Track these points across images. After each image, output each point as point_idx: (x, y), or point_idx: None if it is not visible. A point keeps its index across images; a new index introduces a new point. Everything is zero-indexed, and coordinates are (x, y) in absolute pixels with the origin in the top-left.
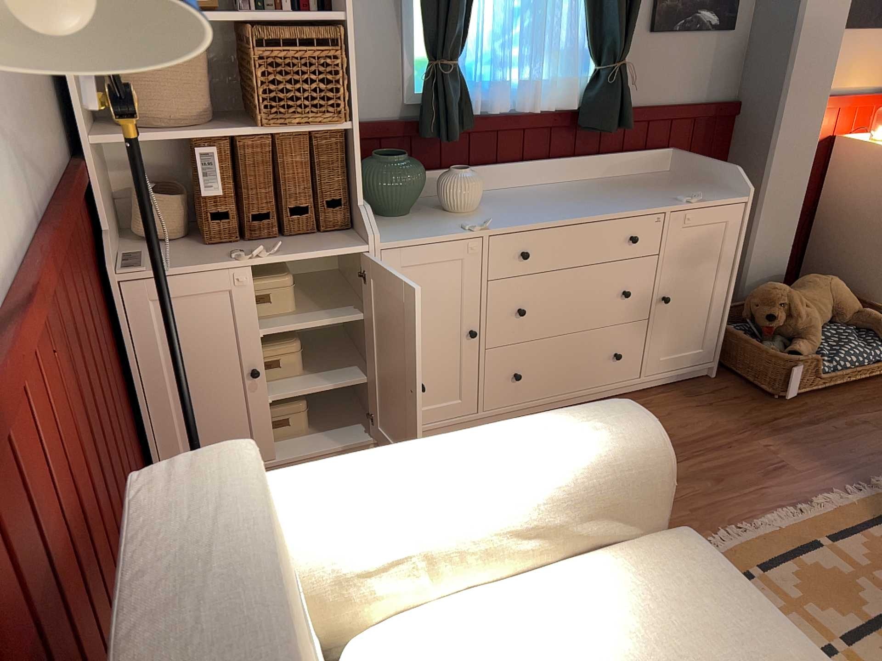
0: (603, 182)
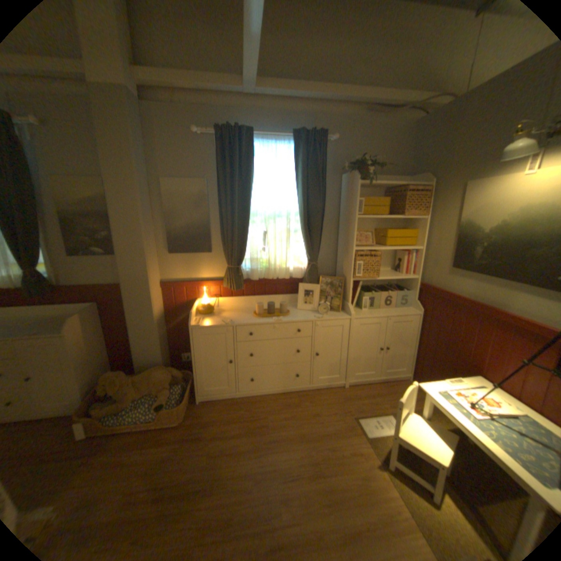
0: (47, 318)
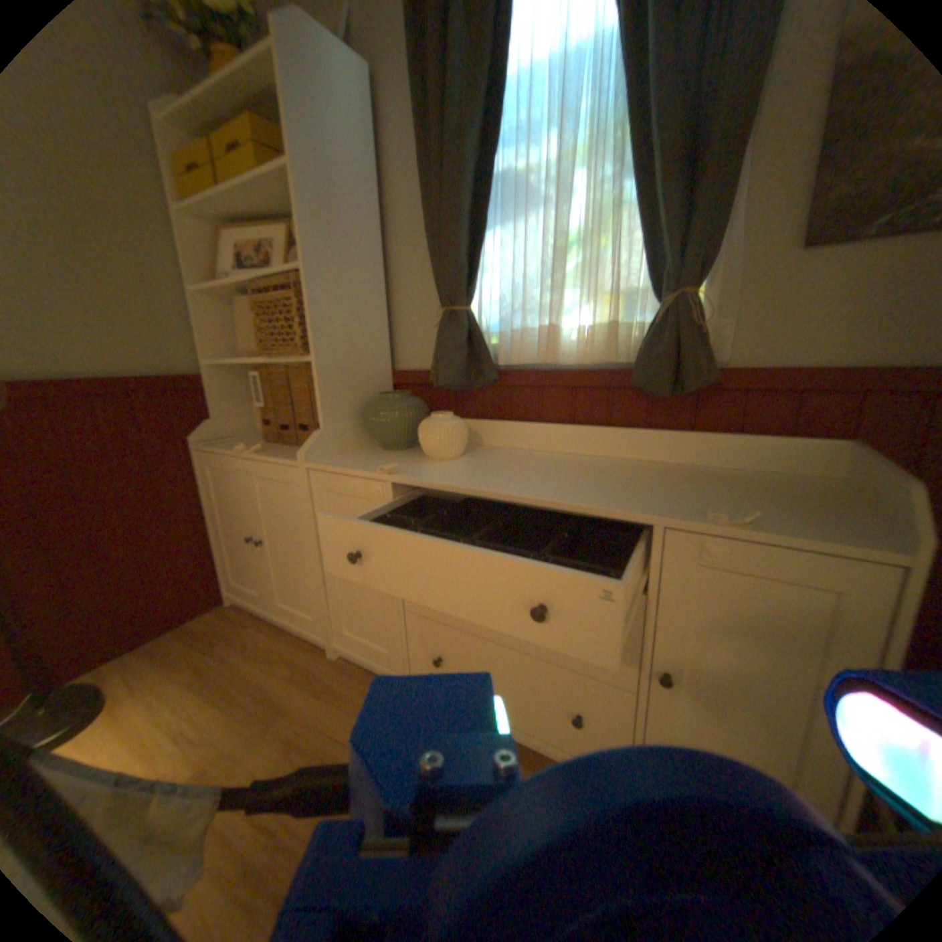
0: (678, 468)
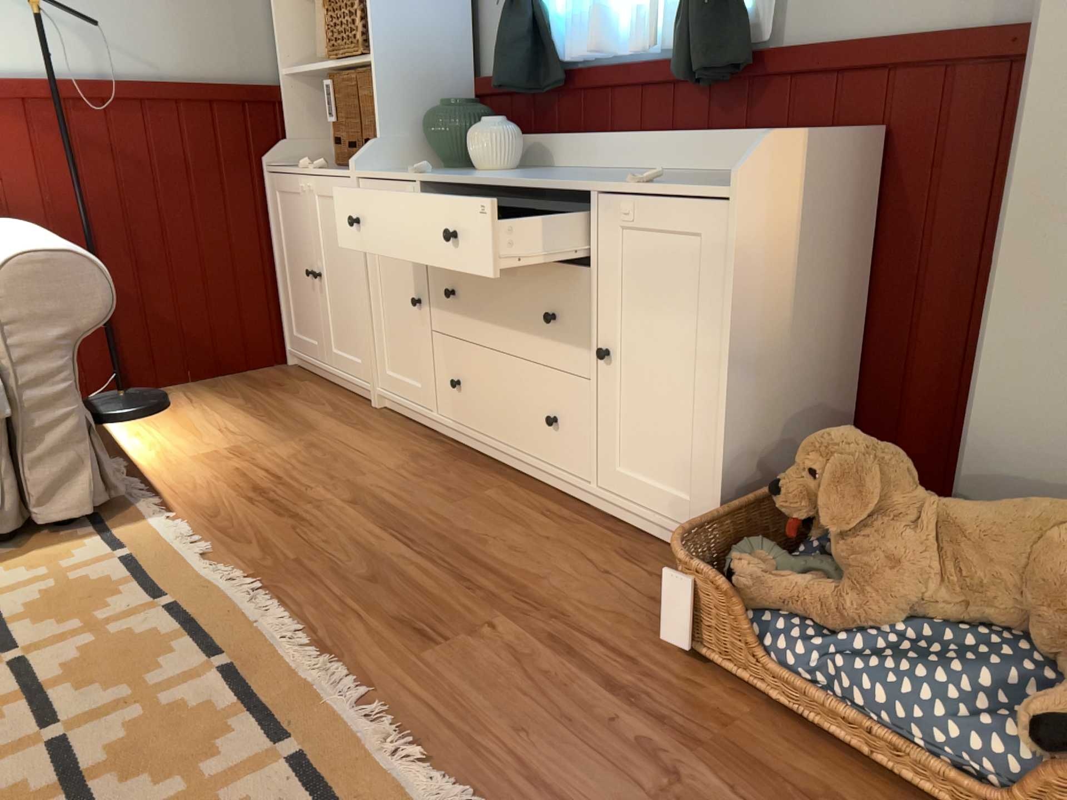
0: (711, 174)
